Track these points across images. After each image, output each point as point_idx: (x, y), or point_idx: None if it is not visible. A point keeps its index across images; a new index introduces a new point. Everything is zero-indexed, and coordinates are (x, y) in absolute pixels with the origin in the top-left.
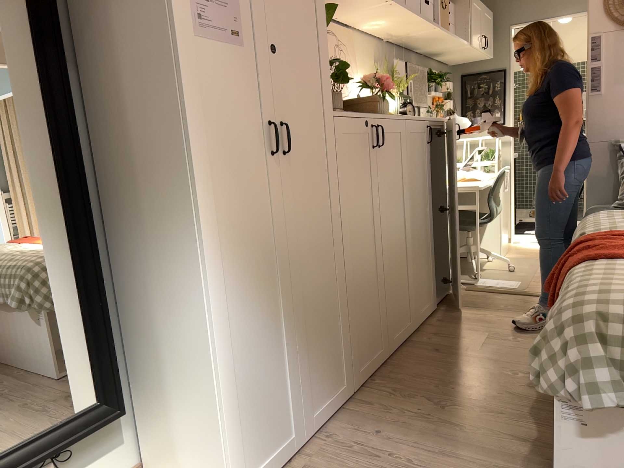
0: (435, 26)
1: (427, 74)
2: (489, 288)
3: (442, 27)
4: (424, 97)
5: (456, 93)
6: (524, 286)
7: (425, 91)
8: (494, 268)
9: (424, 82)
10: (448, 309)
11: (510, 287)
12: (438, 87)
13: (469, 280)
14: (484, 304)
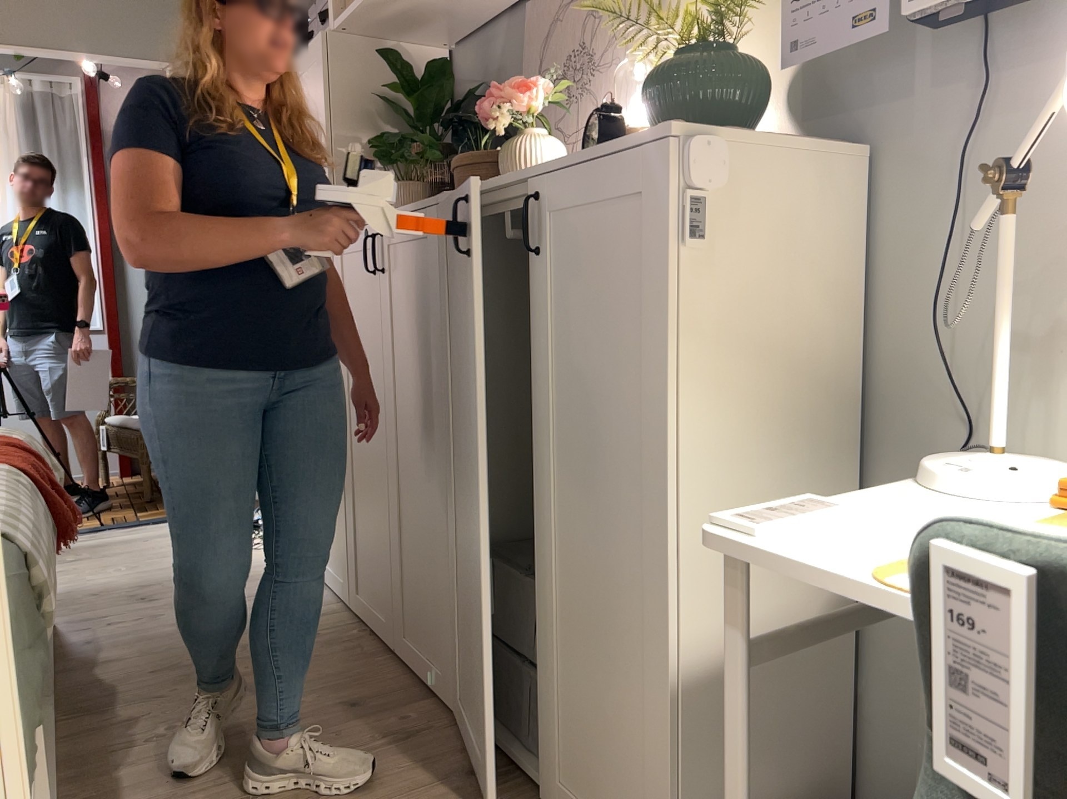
0: None
1: None
2: None
3: None
4: None
5: None
6: None
7: None
8: None
9: None
10: None
11: None
12: None
13: None
14: None
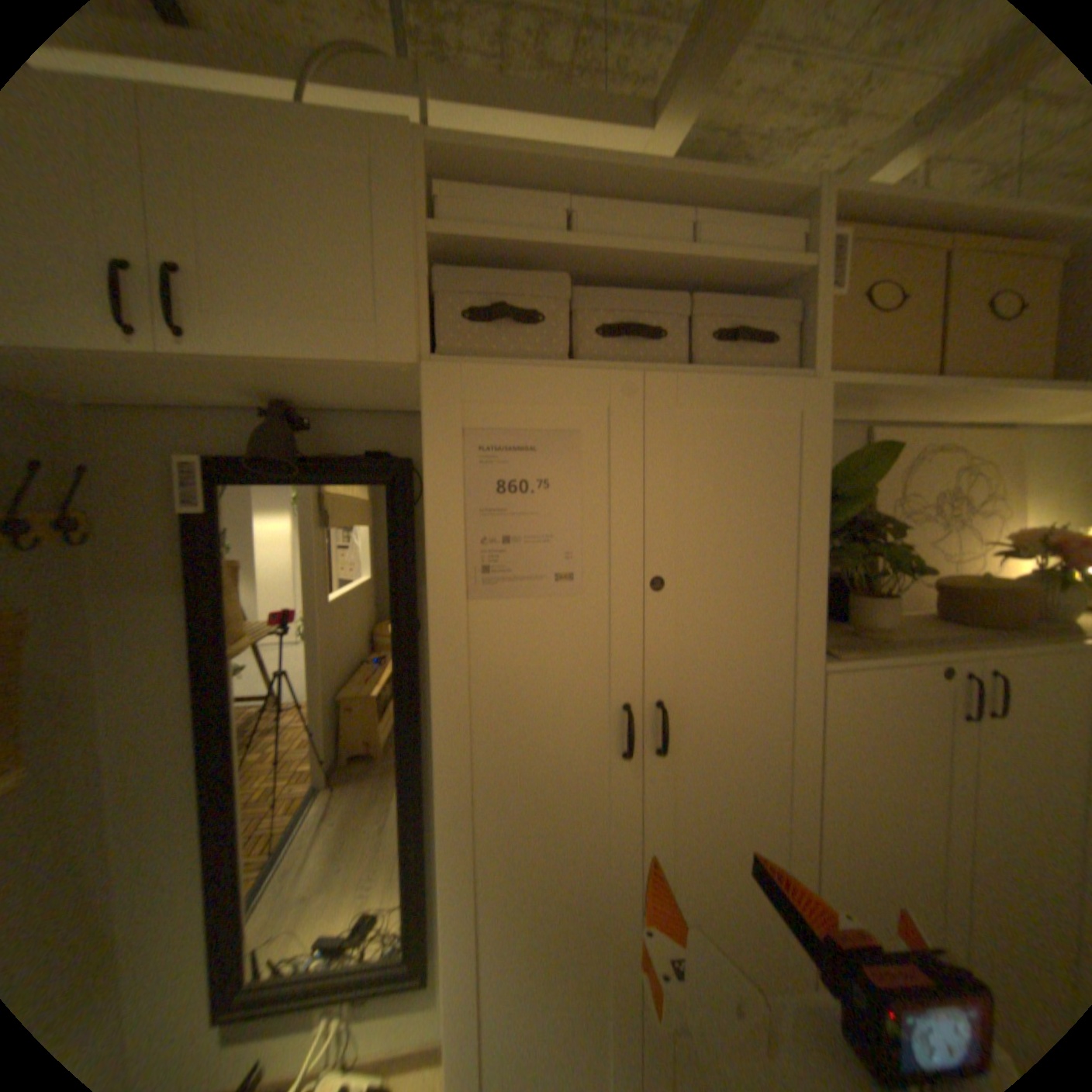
0: None
1: None
2: None
3: None
4: None
5: None
6: None
7: None
8: None
9: None
10: None
11: None
12: None
13: None
14: None
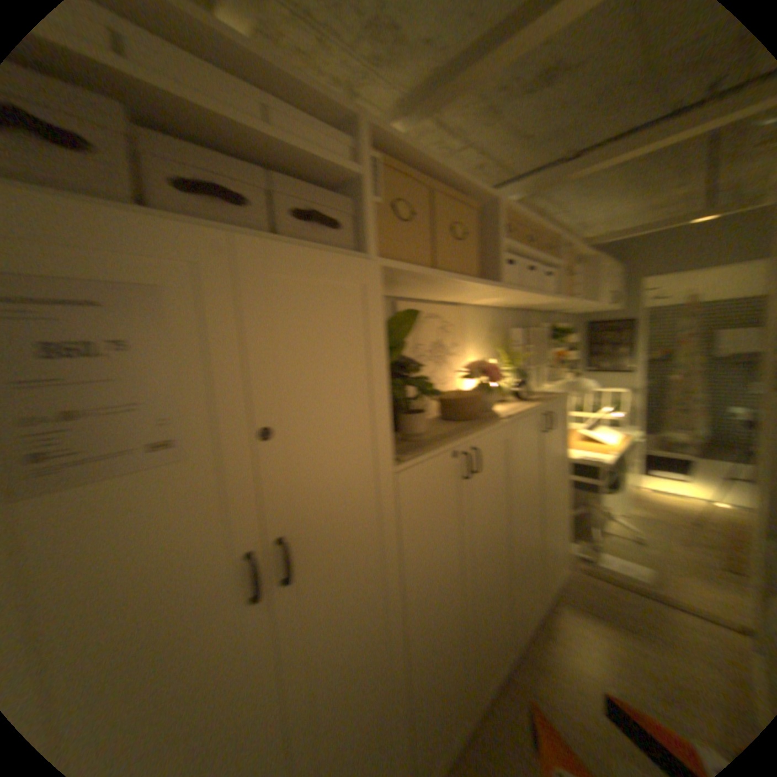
0: (560, 298)
1: (551, 329)
2: (614, 578)
3: (568, 297)
4: (547, 353)
5: (582, 339)
6: (658, 582)
7: (548, 348)
8: (619, 535)
9: (547, 339)
10: (563, 613)
11: (640, 581)
12: (562, 339)
13: (590, 555)
14: (608, 611)
